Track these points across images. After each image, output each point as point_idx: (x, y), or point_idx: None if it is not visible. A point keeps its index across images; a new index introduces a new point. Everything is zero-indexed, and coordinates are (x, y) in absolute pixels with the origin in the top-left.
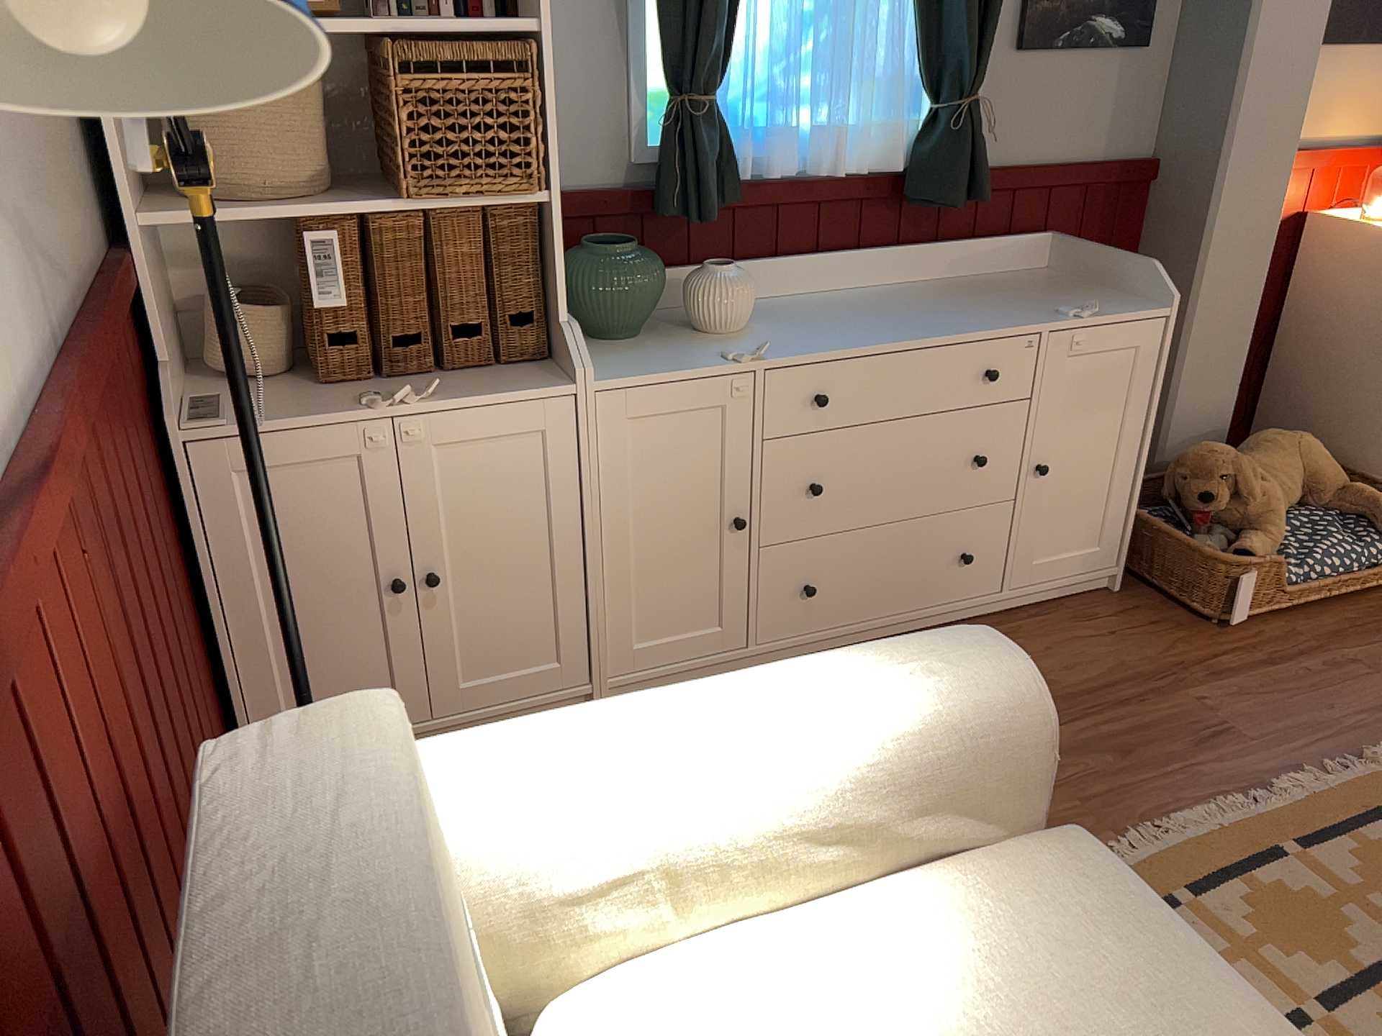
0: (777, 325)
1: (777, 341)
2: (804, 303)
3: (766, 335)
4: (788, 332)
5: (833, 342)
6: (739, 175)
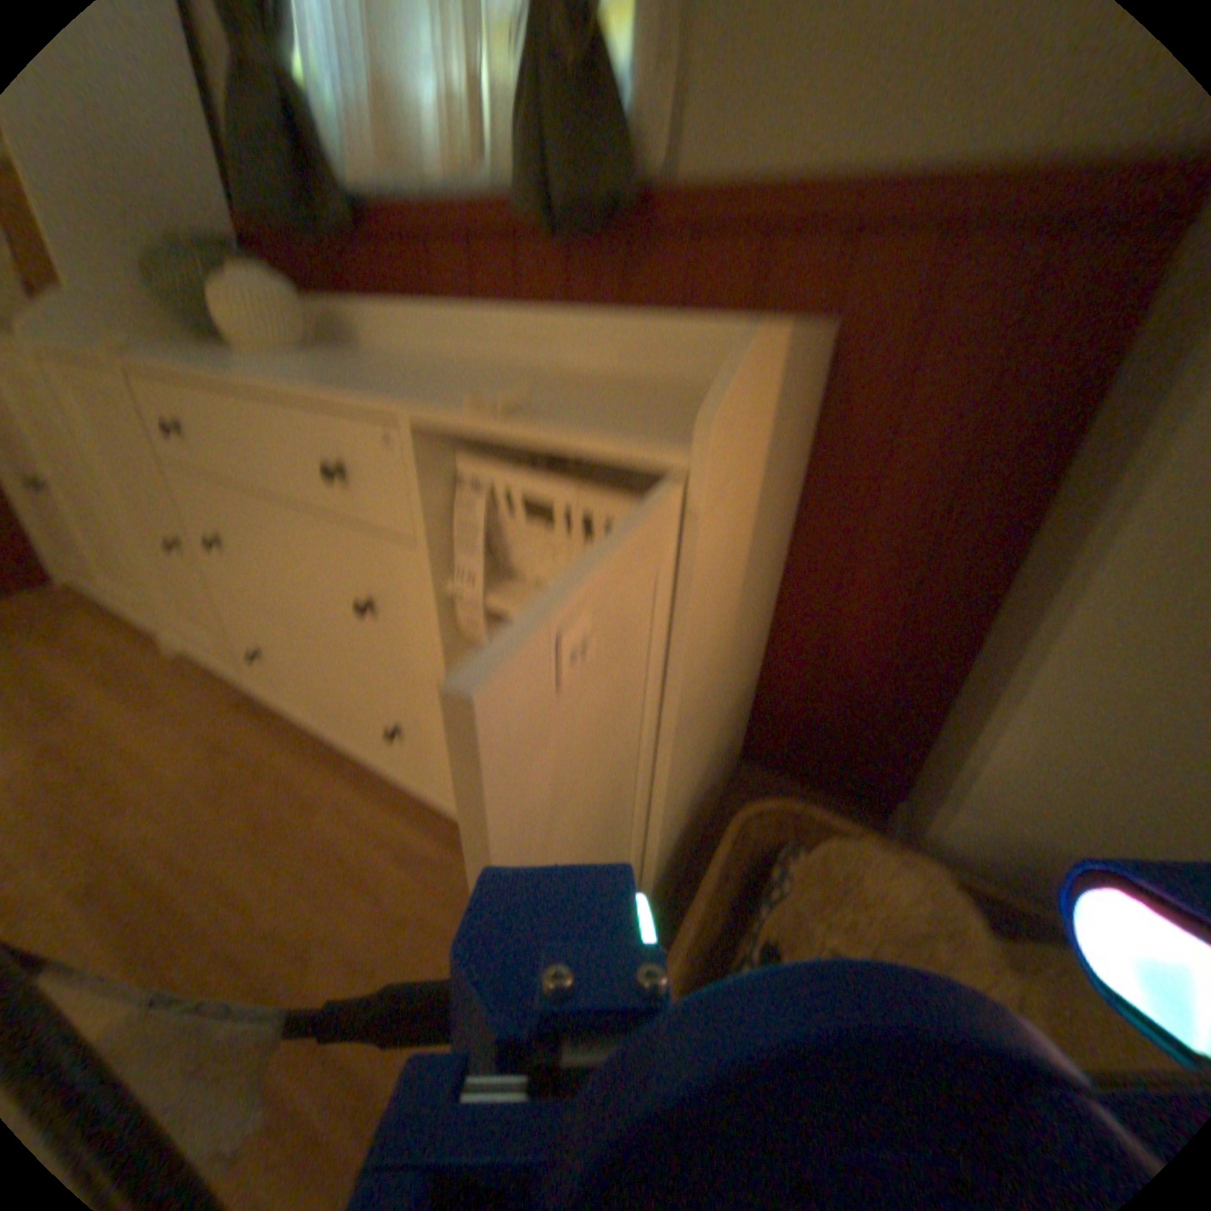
0: (287, 350)
1: (213, 351)
2: (409, 352)
3: (243, 350)
4: (260, 351)
5: (218, 357)
6: (342, 172)
